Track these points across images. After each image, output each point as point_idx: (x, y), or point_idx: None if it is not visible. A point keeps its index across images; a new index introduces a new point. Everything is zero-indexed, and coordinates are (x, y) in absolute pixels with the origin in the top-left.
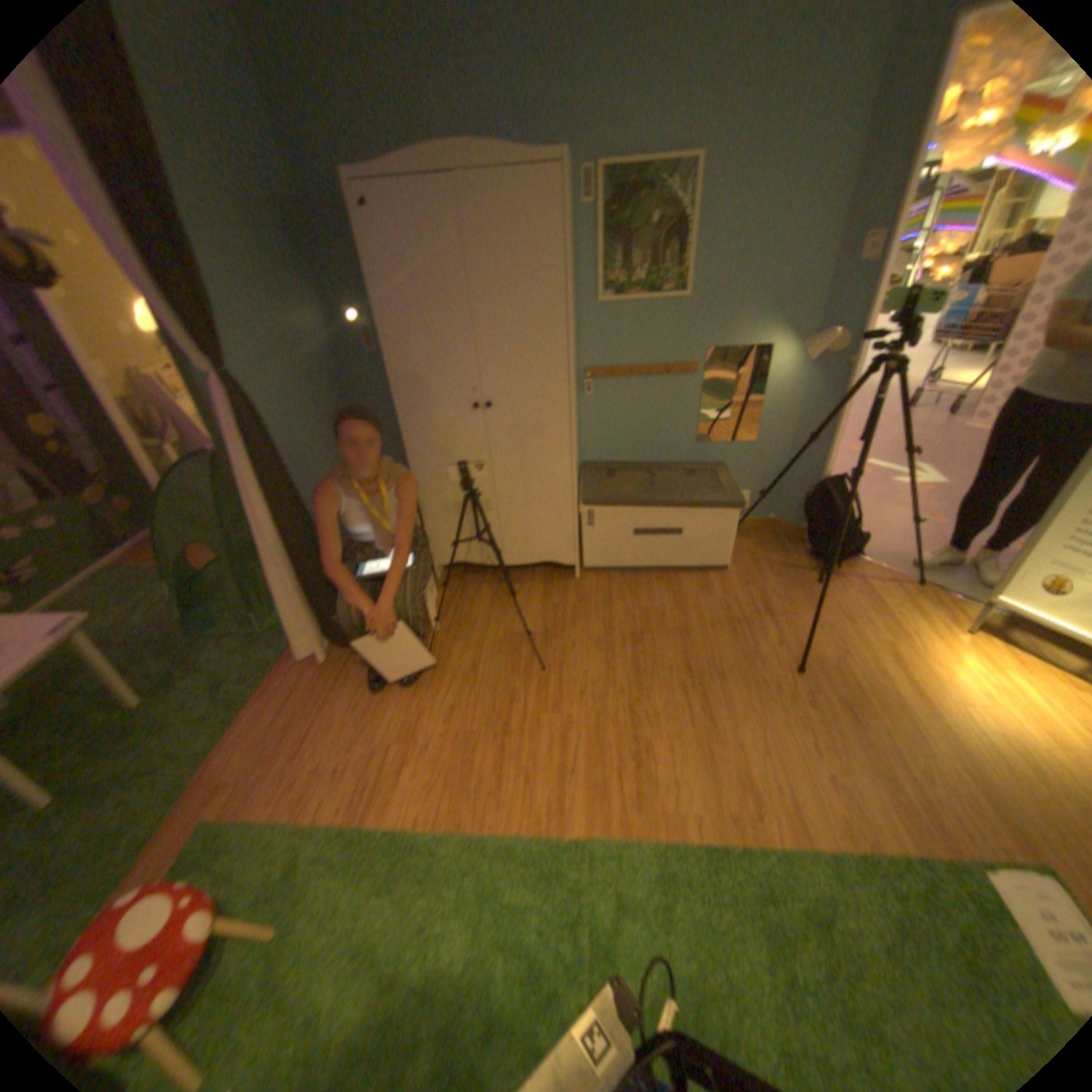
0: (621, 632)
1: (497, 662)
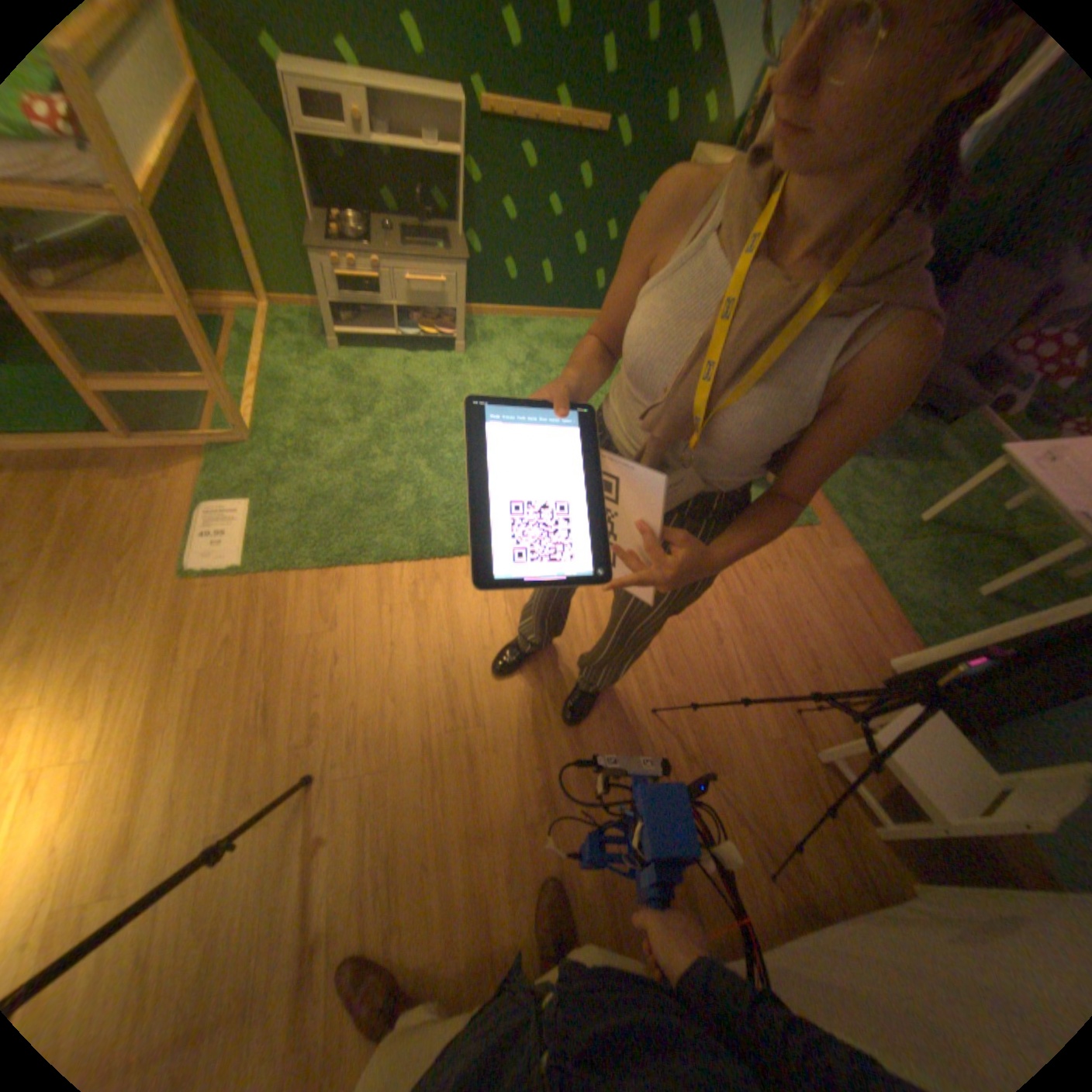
0: (567, 817)
1: (708, 716)
